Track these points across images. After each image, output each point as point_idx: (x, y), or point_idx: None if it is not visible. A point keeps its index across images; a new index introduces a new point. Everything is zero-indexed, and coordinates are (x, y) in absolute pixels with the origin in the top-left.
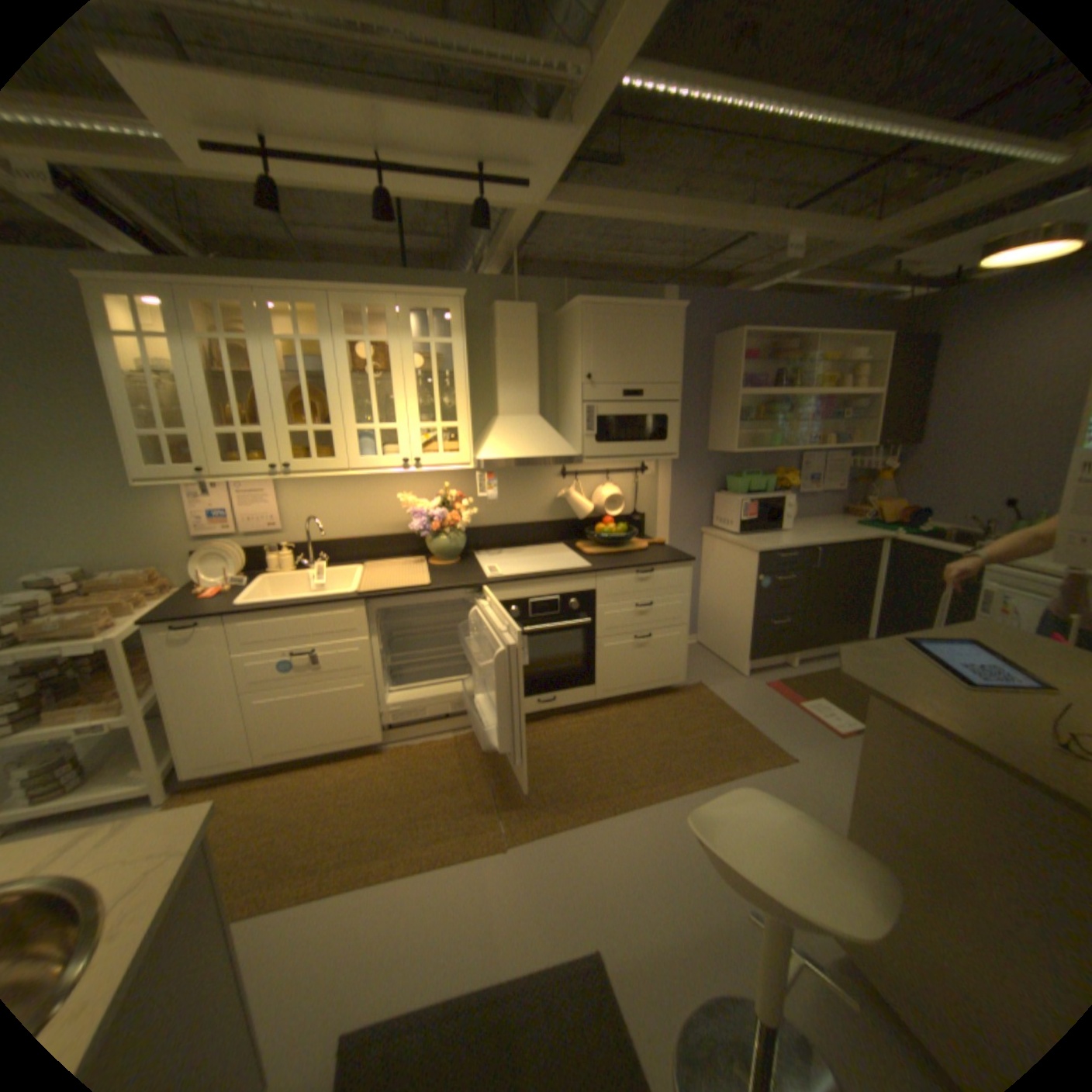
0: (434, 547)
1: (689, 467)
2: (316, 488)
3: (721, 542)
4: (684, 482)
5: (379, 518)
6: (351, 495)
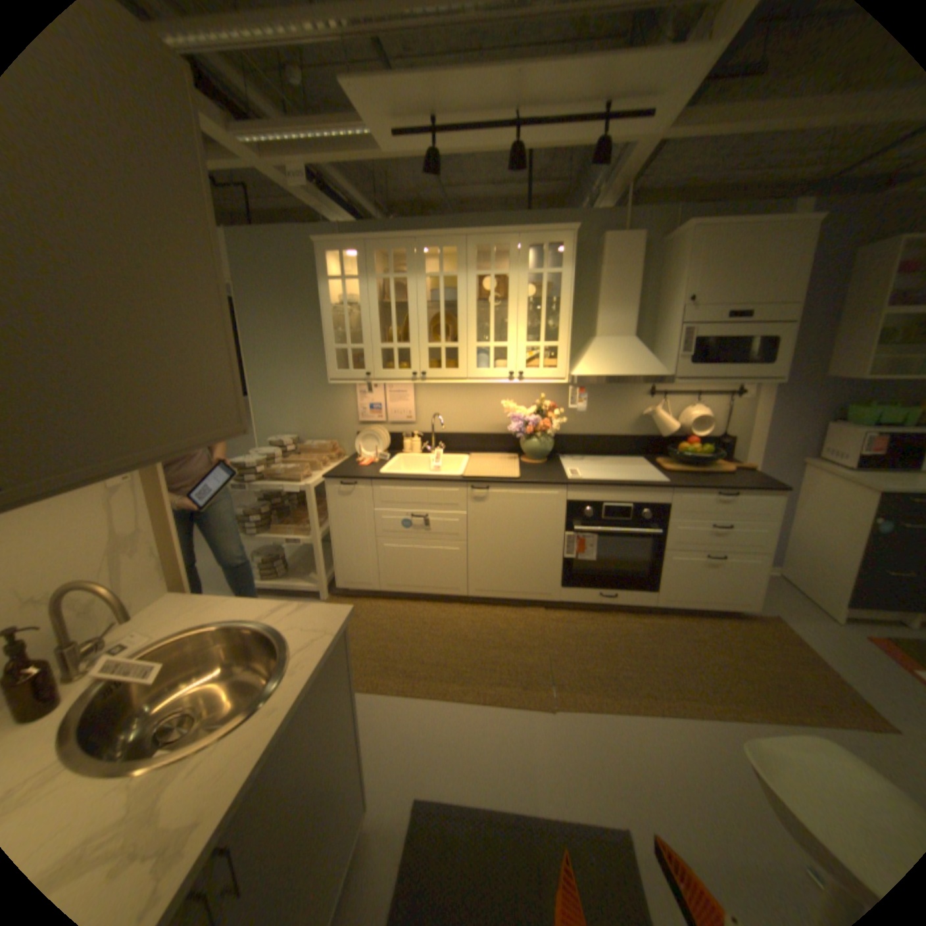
0: (525, 447)
1: (800, 392)
2: (441, 392)
3: (830, 475)
4: (790, 407)
5: (485, 420)
6: (466, 399)
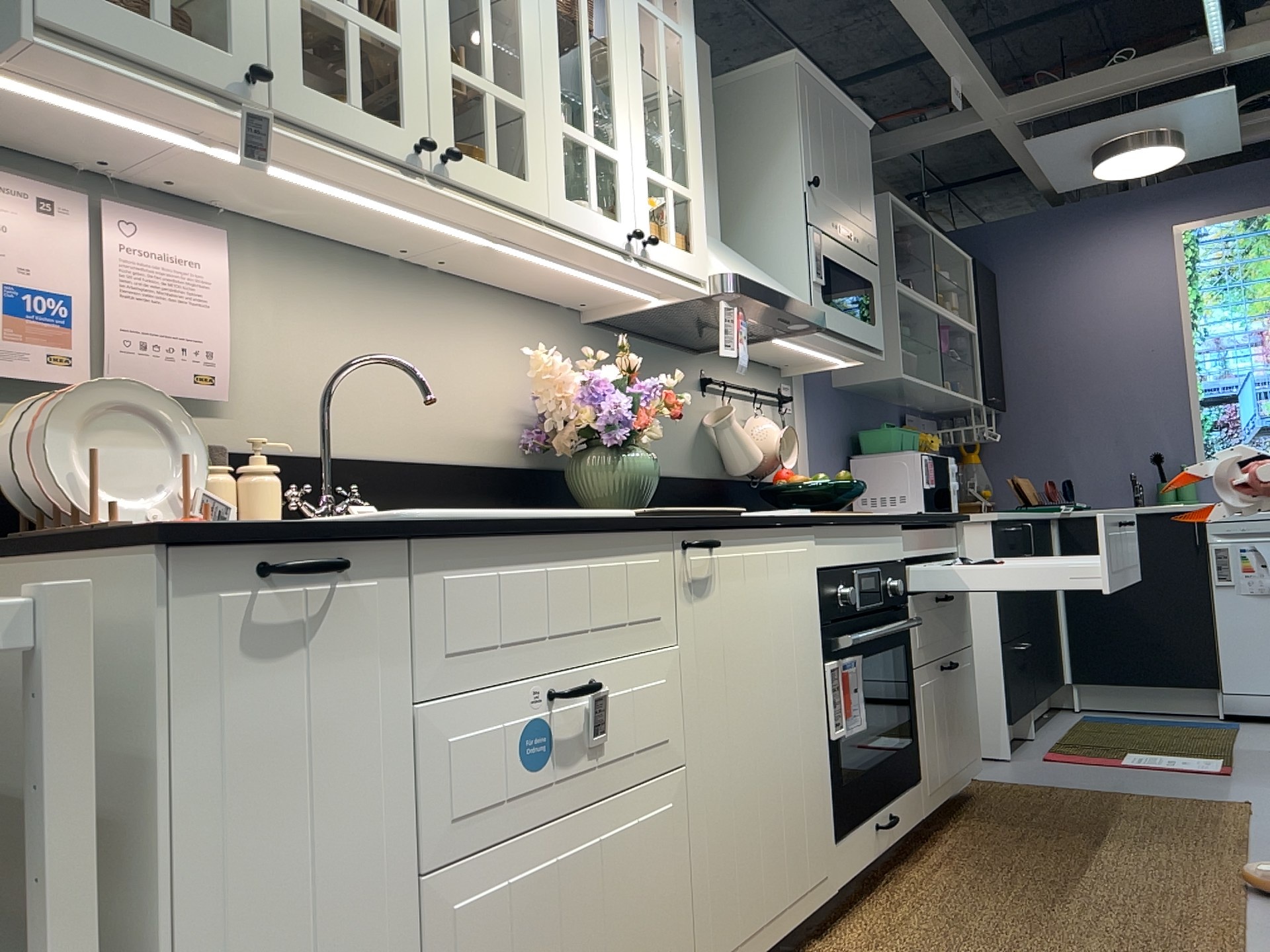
0: (617, 475)
1: (823, 410)
2: (316, 300)
3: None
4: (821, 434)
5: (442, 417)
6: (389, 339)
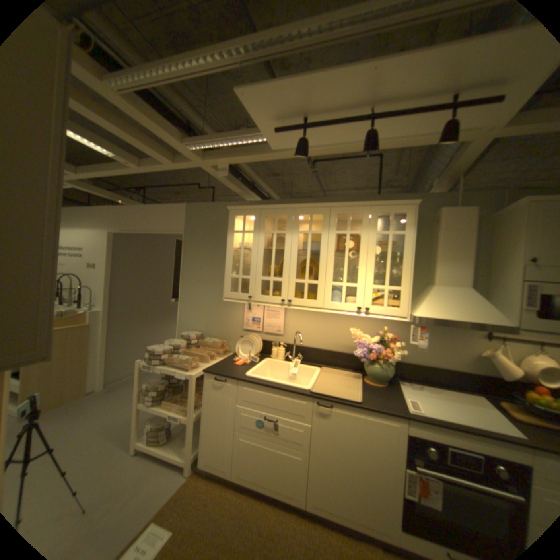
0: (368, 370)
1: None
2: (304, 315)
3: None
4: None
5: (336, 340)
6: (322, 322)
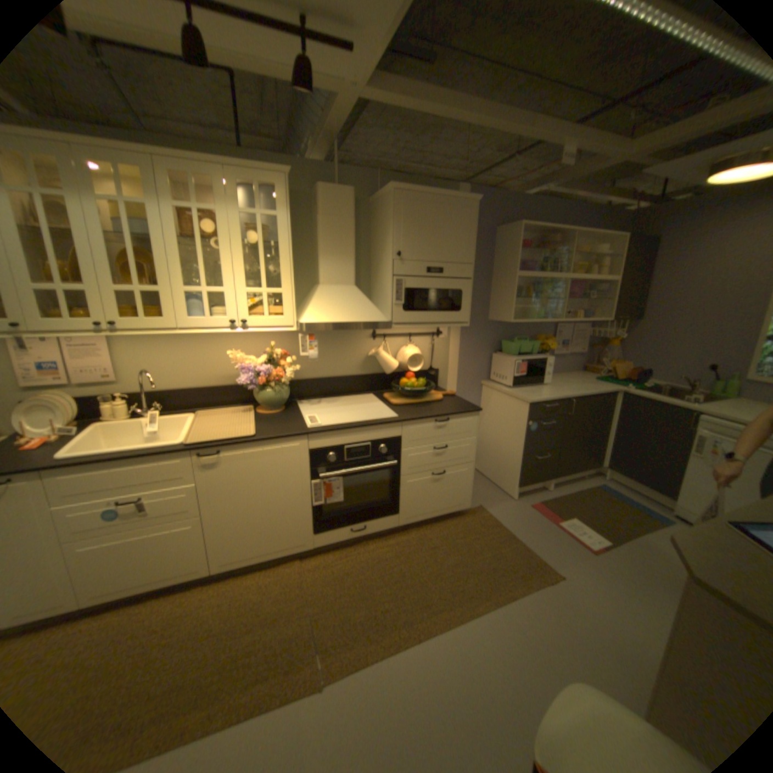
0: (260, 398)
1: (473, 332)
2: (150, 344)
3: (497, 392)
4: (469, 344)
5: (211, 372)
6: (184, 350)
